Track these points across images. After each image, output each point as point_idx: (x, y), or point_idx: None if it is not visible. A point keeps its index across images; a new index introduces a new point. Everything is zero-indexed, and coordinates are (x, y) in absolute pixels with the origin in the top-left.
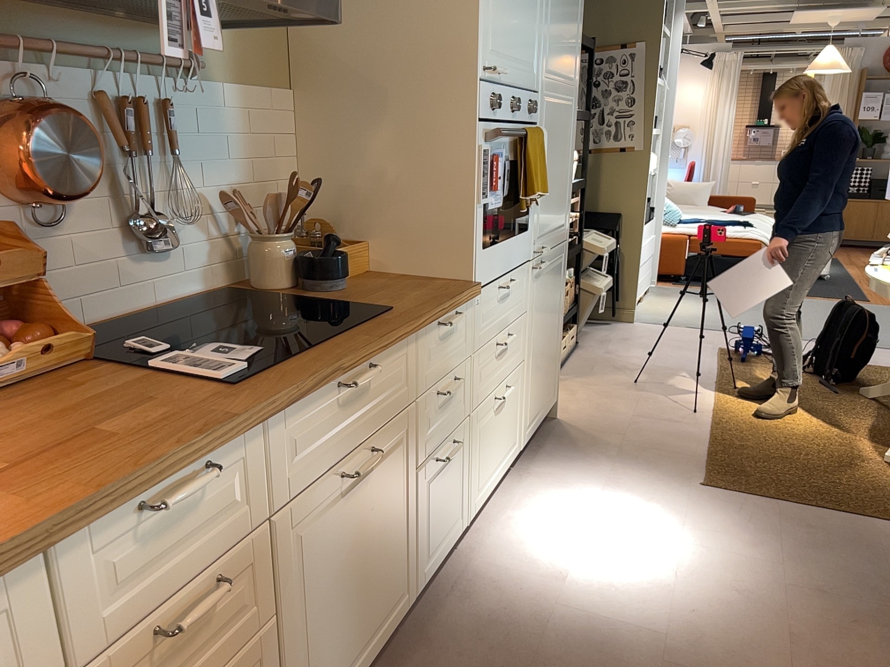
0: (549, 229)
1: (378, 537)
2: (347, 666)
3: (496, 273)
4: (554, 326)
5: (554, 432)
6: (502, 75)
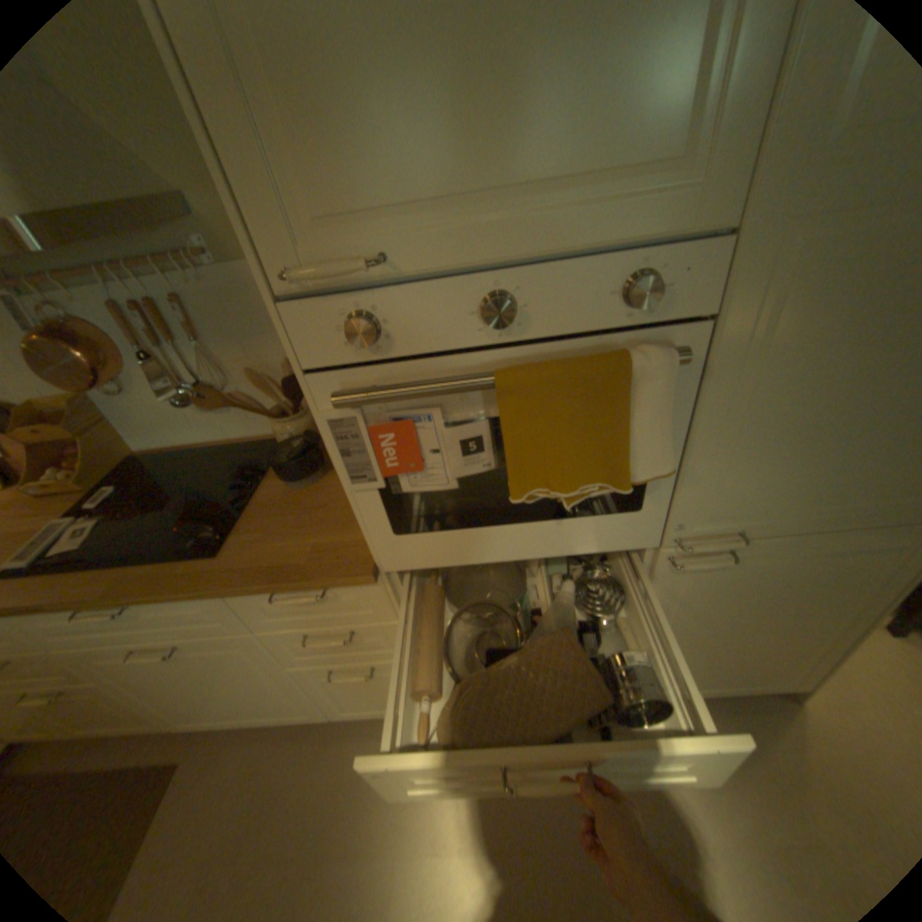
0: (797, 508)
1: (229, 685)
2: (222, 719)
3: (463, 561)
4: (807, 626)
5: (755, 718)
6: (404, 252)
